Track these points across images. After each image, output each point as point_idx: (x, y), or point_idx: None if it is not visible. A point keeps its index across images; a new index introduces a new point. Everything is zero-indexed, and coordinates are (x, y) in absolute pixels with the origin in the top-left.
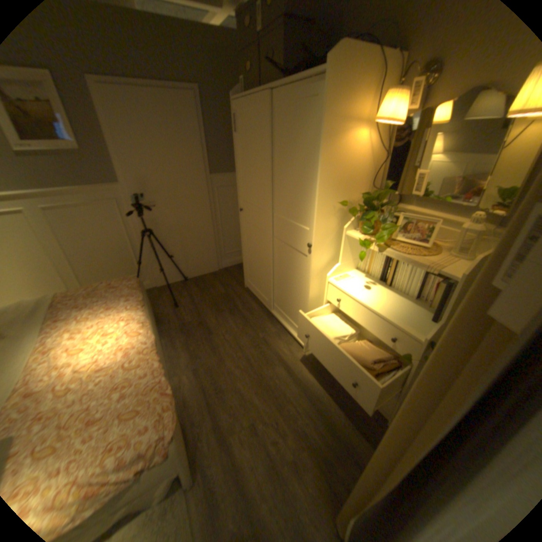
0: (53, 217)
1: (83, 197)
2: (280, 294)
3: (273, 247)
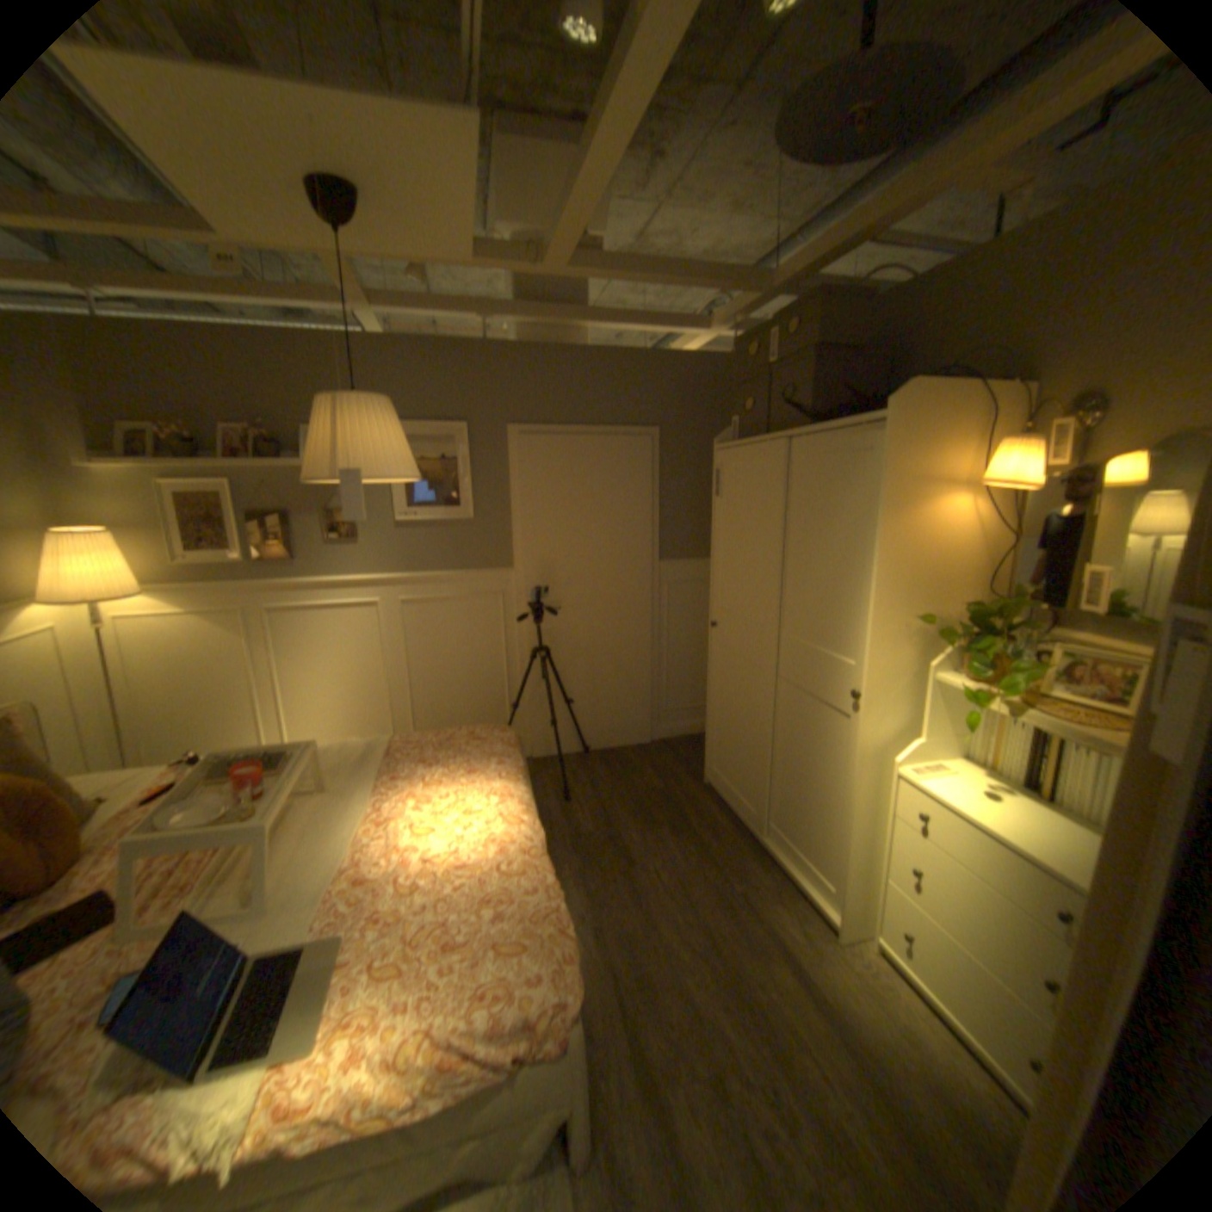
0: (414, 616)
1: (460, 588)
2: (786, 801)
3: (776, 697)
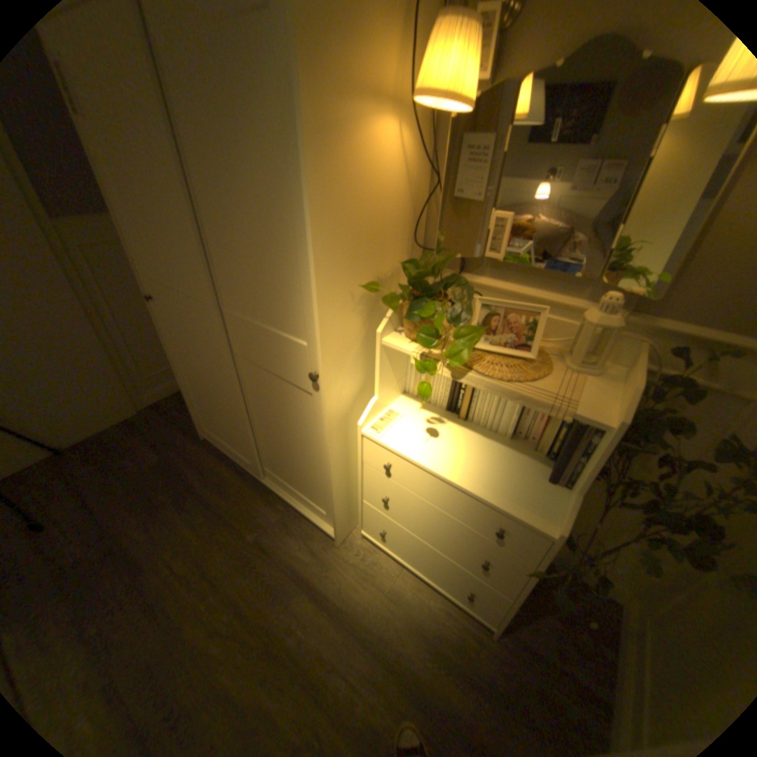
0: None
1: None
2: (271, 454)
3: (237, 372)
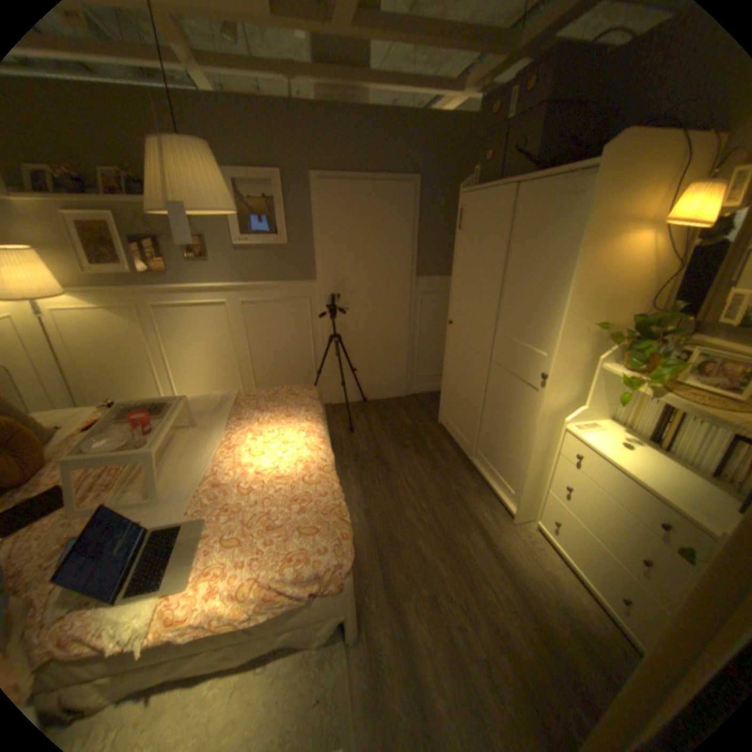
0: (250, 311)
1: (281, 293)
2: (489, 438)
3: (489, 373)
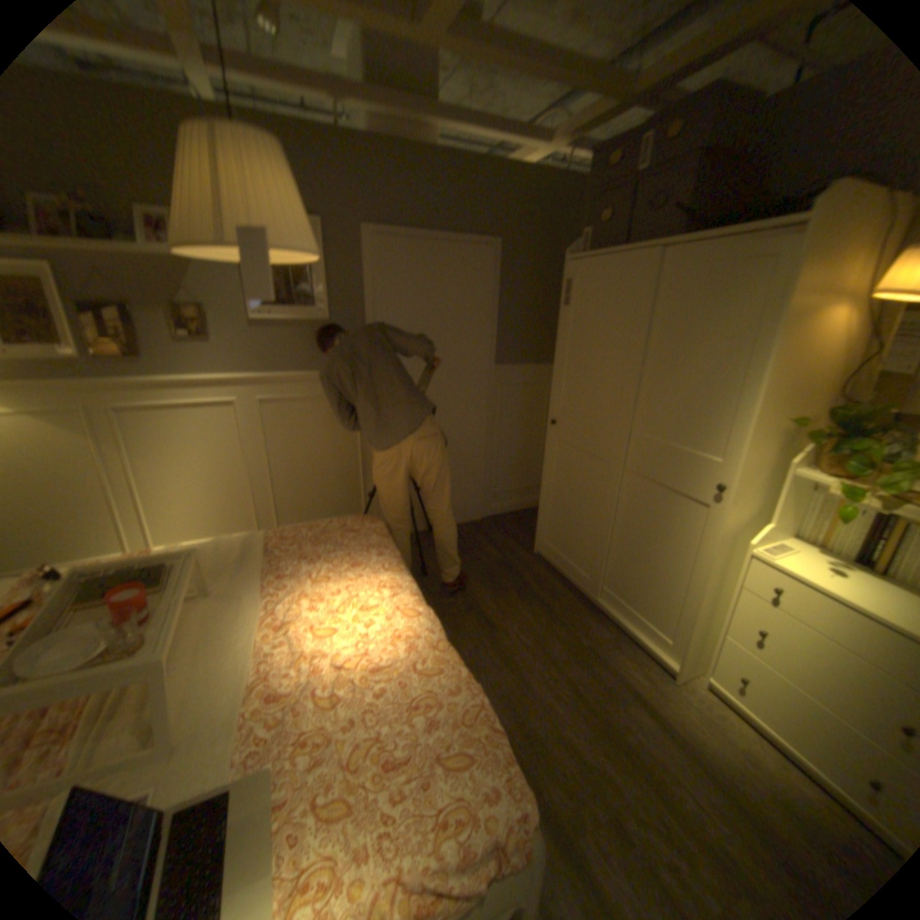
0: (272, 412)
1: (317, 385)
2: (623, 570)
3: (622, 485)
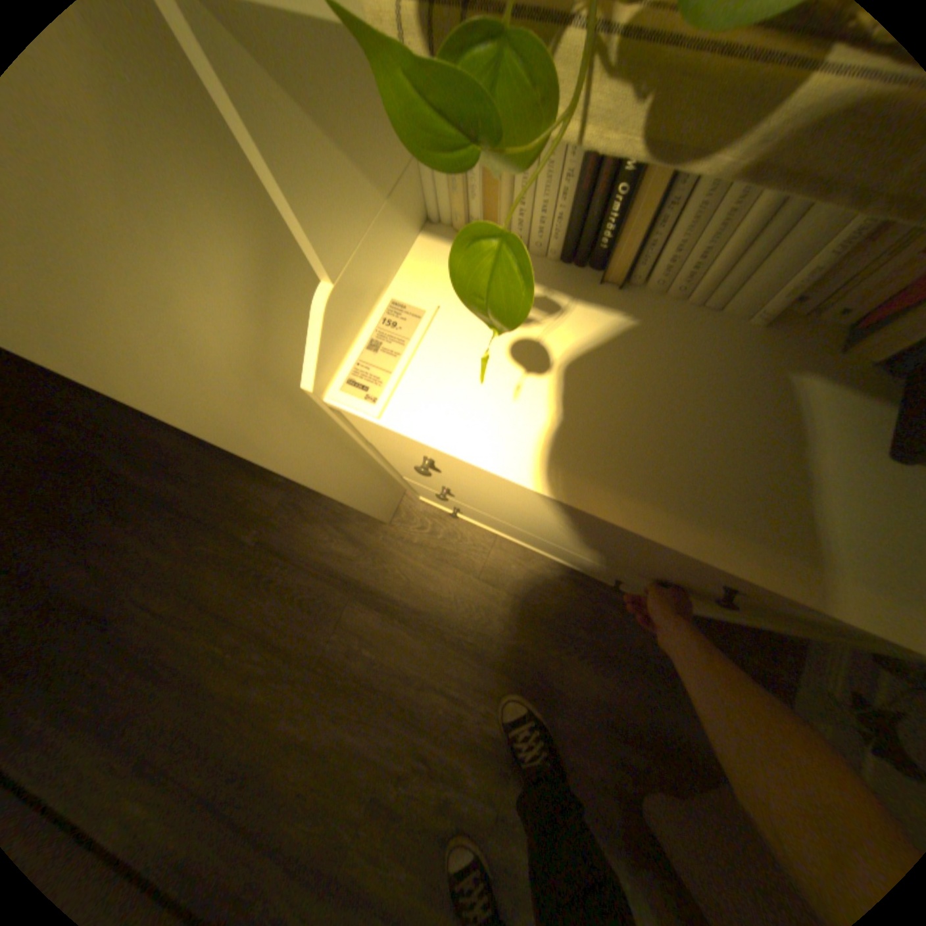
0: None
1: None
2: None
3: None
